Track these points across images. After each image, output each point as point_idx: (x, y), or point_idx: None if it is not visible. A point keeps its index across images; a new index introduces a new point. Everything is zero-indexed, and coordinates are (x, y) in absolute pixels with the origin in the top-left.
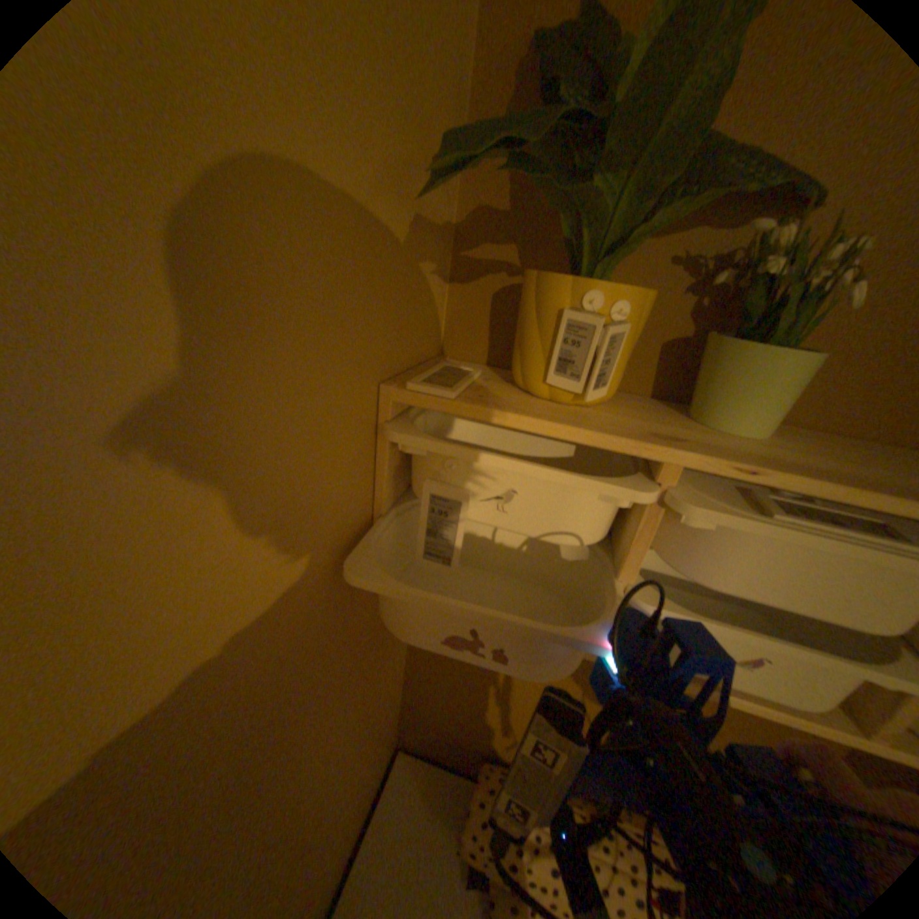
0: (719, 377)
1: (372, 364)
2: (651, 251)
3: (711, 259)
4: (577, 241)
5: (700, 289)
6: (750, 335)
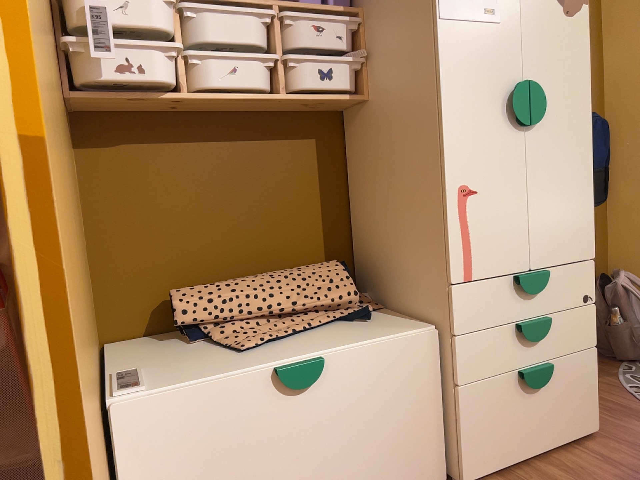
0: None
1: None
2: None
3: None
4: None
5: None
6: None
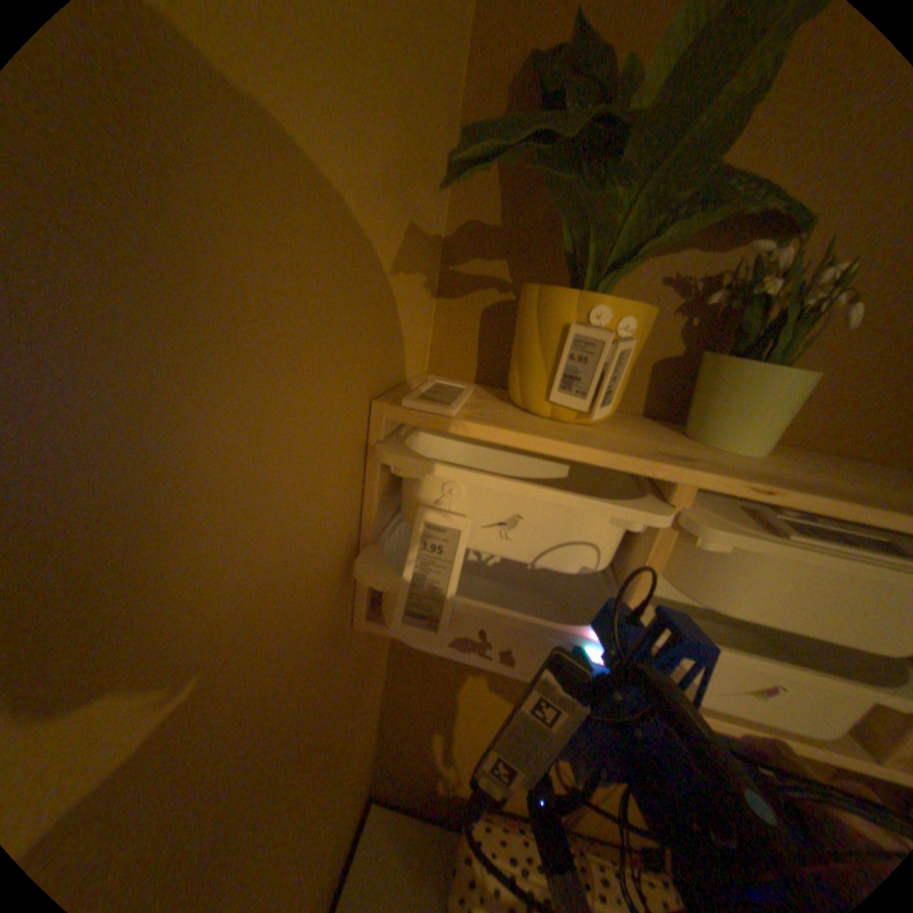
0: (718, 396)
1: (365, 378)
2: (642, 271)
3: (700, 281)
4: (578, 257)
5: (690, 310)
6: (750, 354)
